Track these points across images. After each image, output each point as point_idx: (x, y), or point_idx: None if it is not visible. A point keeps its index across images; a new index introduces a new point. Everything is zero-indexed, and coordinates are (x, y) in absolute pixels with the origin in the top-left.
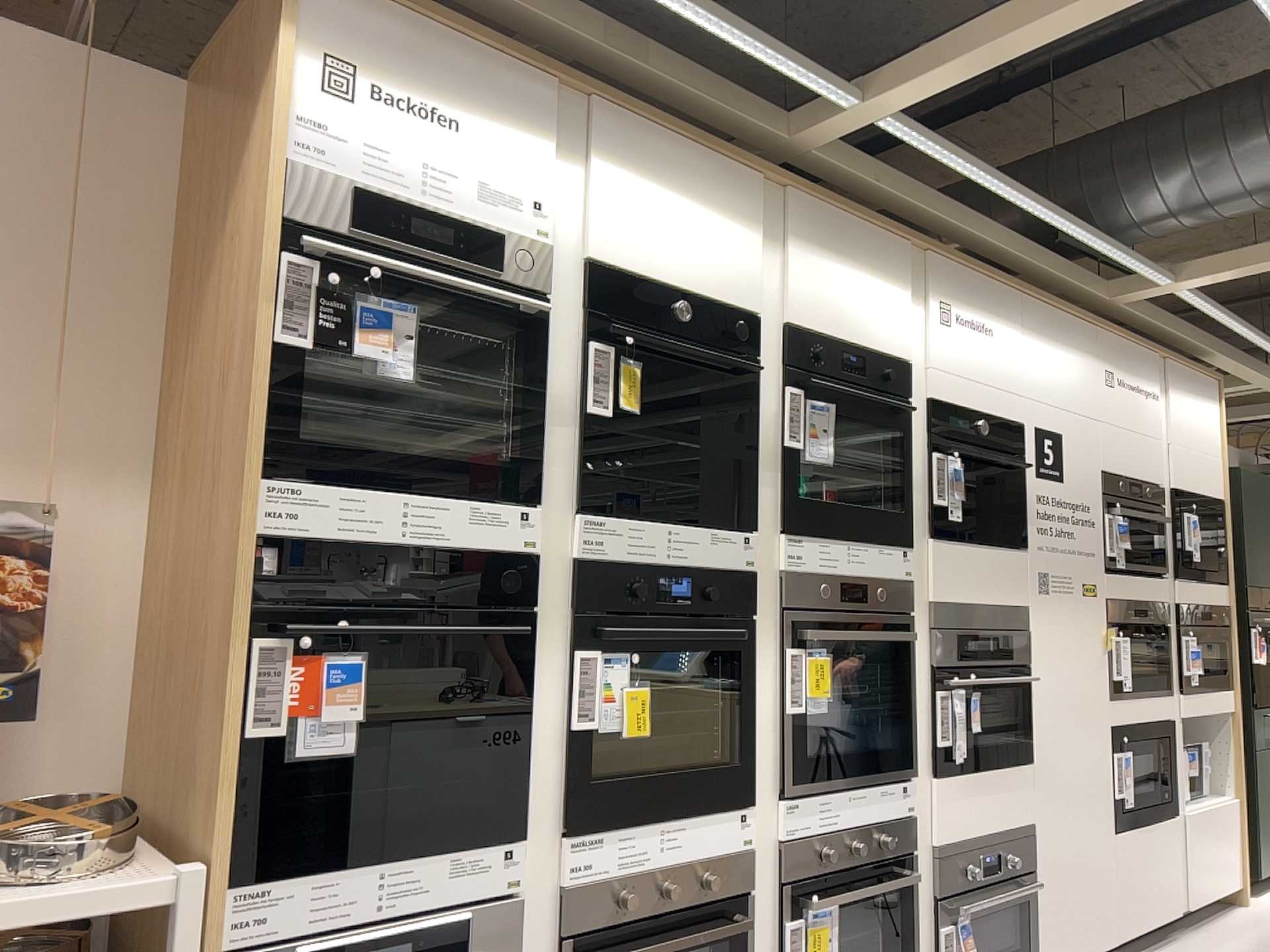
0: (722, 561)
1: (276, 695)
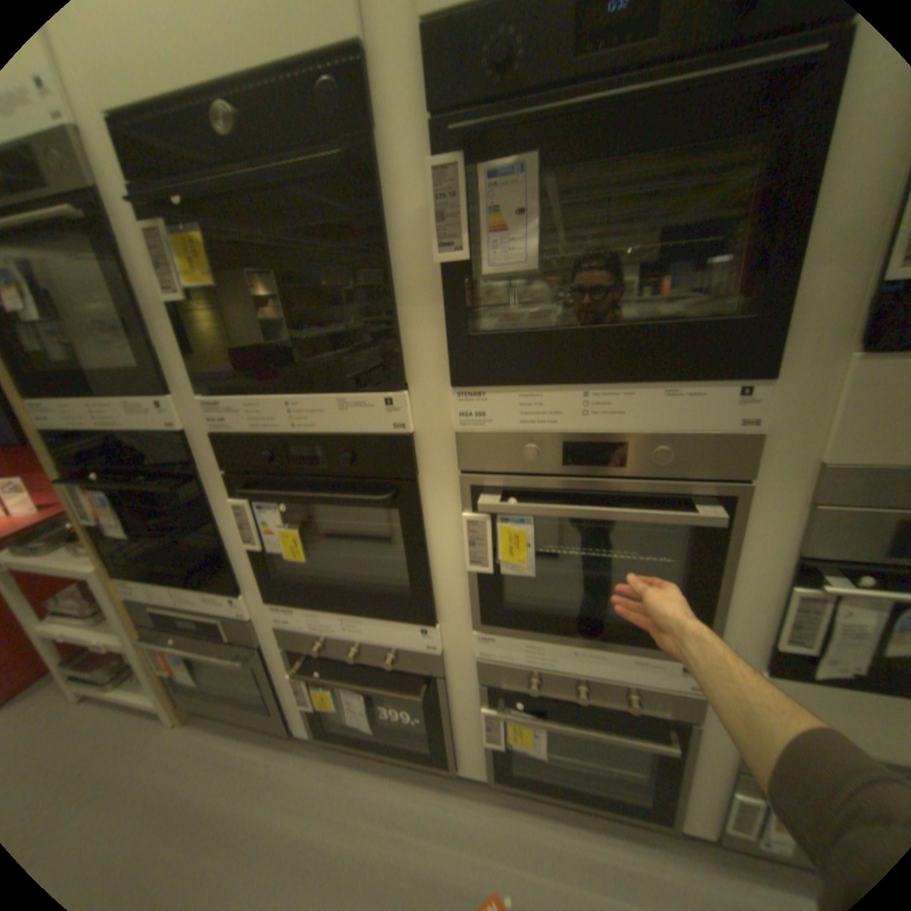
0: (362, 428)
1: (78, 511)
